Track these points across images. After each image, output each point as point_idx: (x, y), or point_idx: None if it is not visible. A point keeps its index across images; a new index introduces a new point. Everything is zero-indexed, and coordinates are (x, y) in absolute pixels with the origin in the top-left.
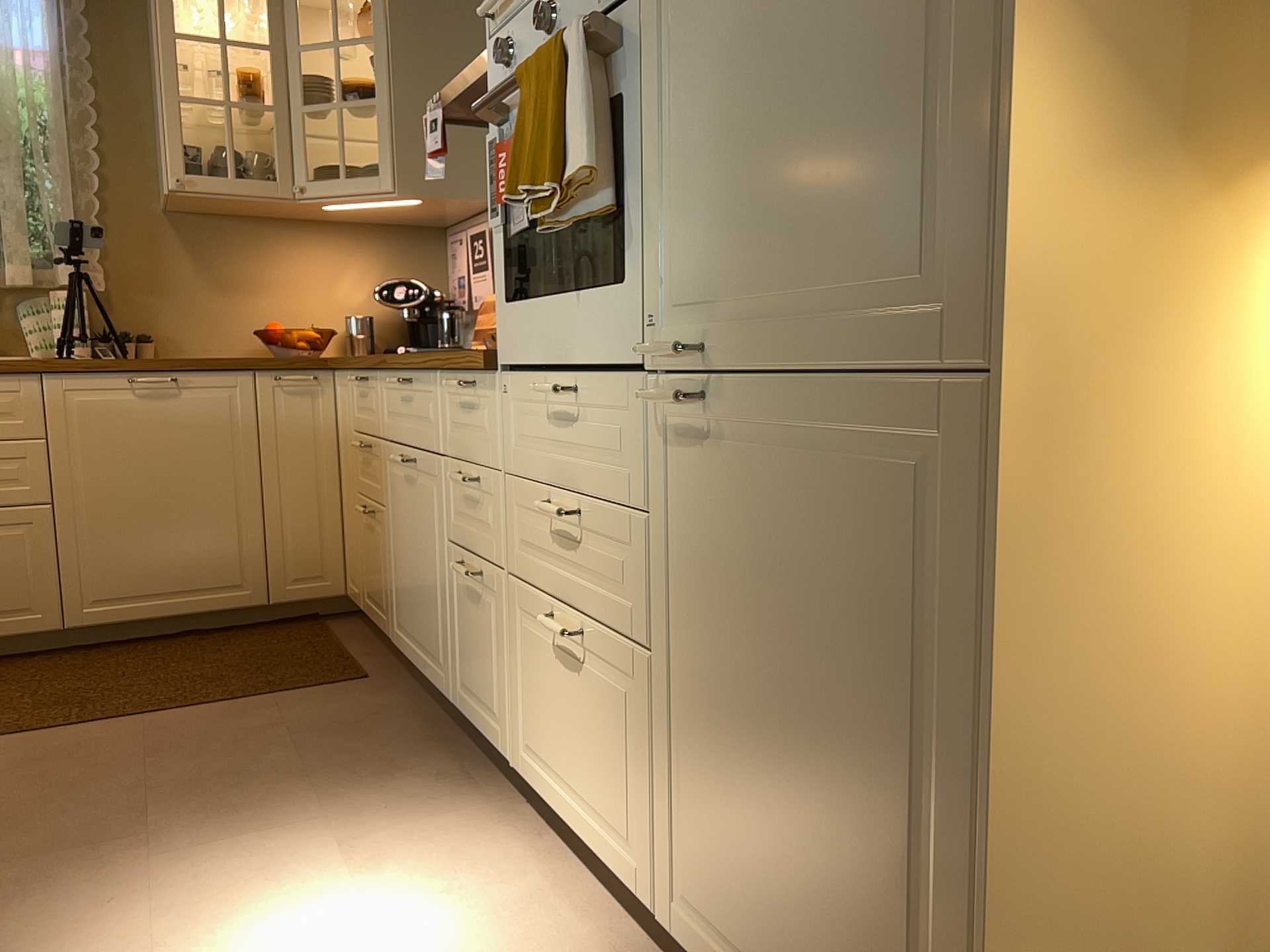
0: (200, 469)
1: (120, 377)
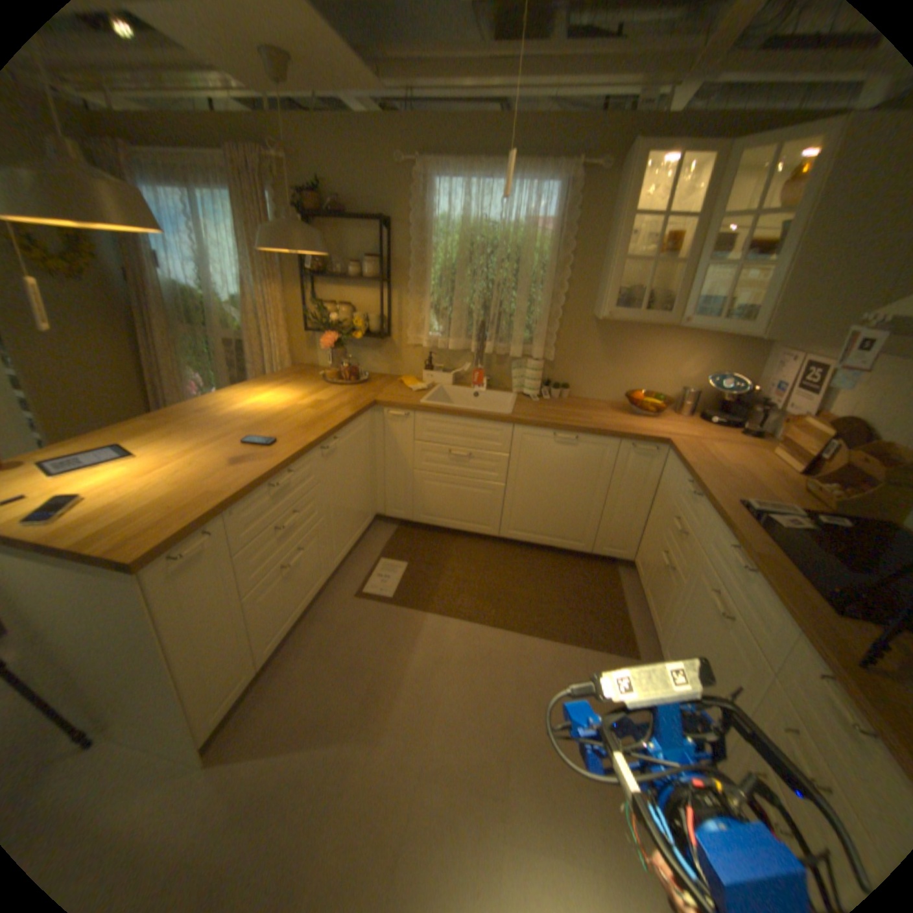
0: (577, 484)
1: (550, 432)
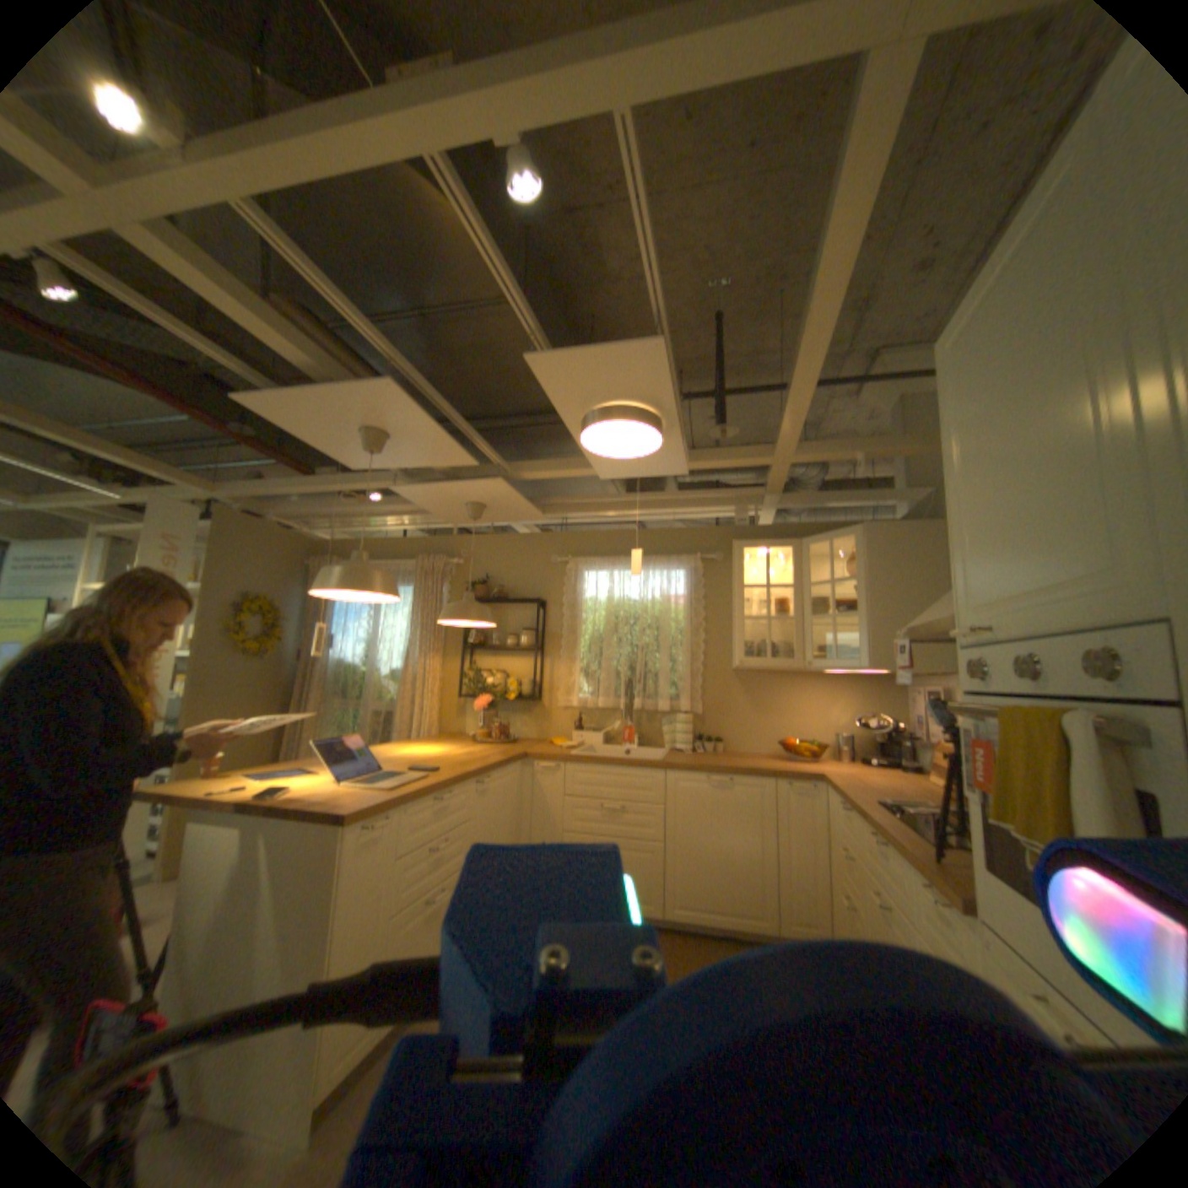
0: (741, 837)
1: (703, 775)
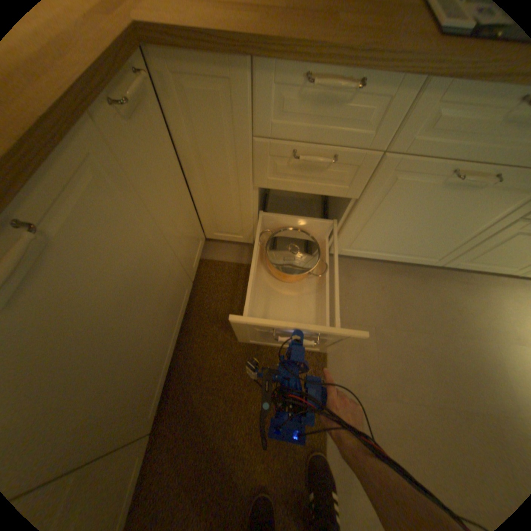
0: (130, 275)
1: None
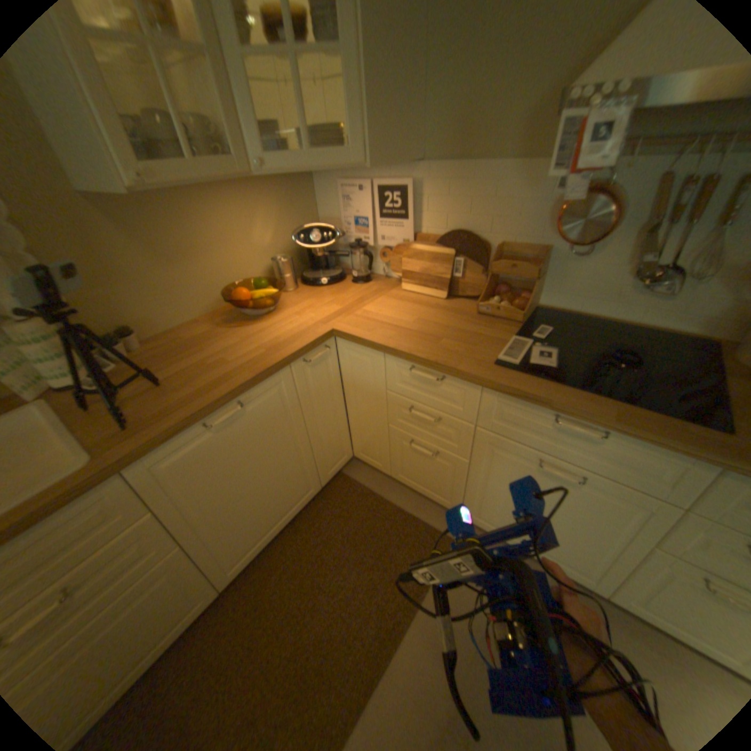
0: (272, 449)
1: (195, 426)
